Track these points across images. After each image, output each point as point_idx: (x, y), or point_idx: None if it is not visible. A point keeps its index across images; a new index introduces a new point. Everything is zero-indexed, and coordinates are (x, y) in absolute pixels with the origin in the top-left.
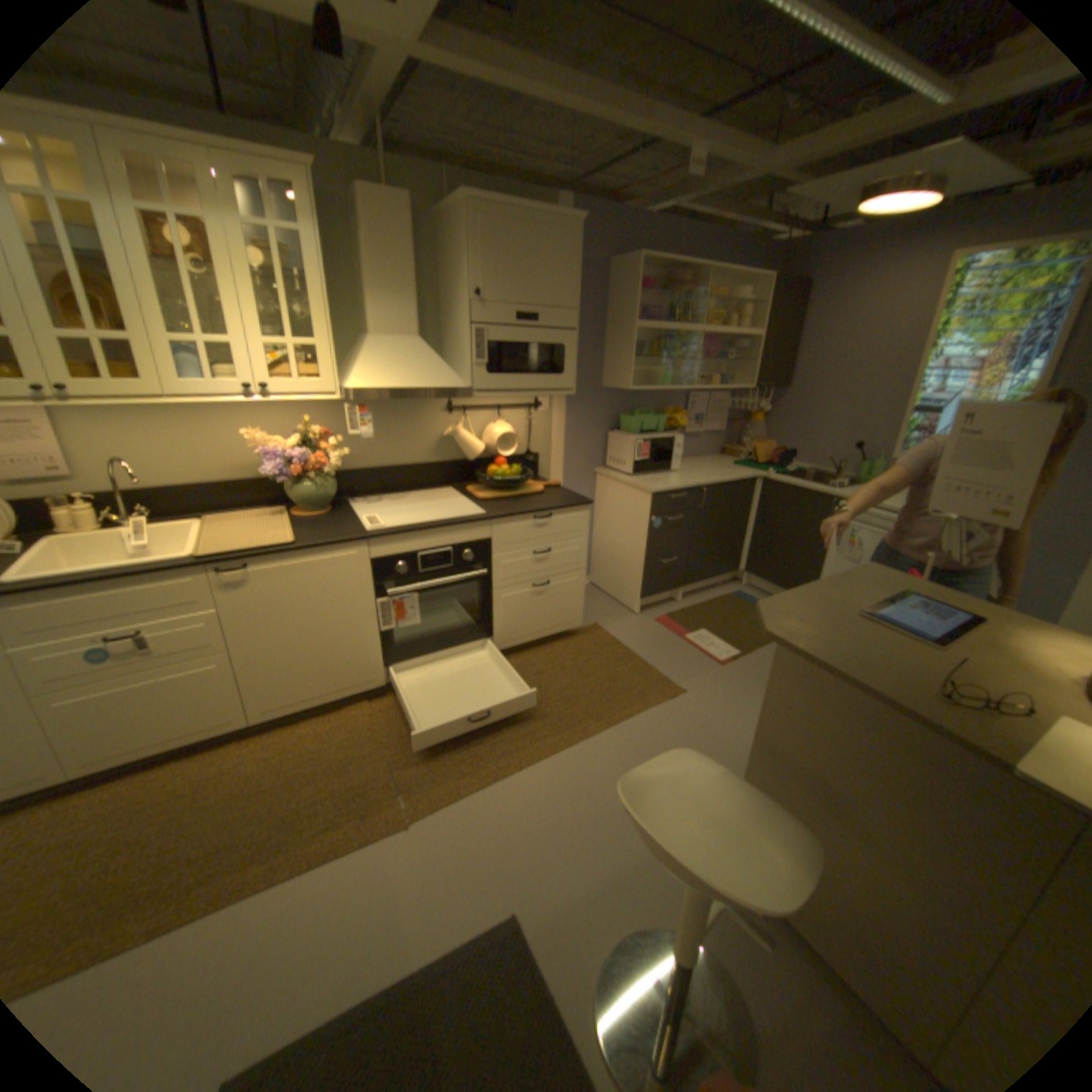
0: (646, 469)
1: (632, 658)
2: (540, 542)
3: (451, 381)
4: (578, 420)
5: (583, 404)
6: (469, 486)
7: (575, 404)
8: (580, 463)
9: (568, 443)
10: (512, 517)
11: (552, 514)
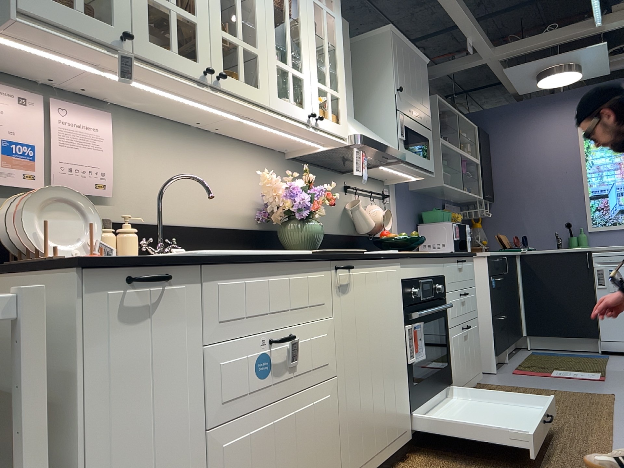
0: (459, 248)
1: (544, 389)
2: (461, 284)
3: (394, 147)
4: (403, 213)
5: (404, 201)
6: None
7: (401, 200)
8: None
9: (401, 231)
10: (452, 256)
11: (463, 259)
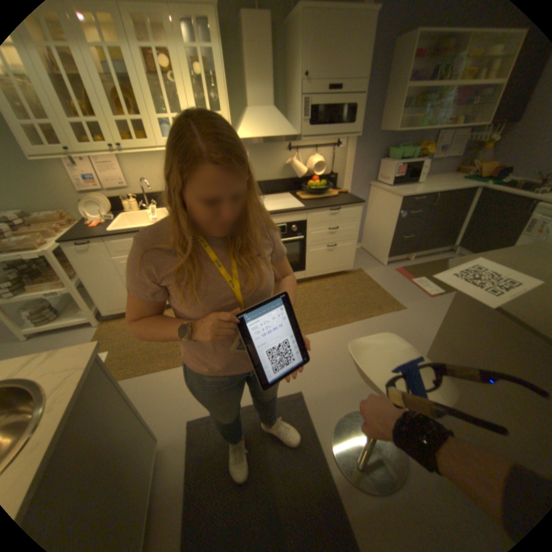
0: (402, 182)
1: (378, 288)
2: (332, 223)
3: (289, 131)
4: (363, 152)
5: (367, 142)
6: (298, 192)
7: (362, 142)
8: (362, 179)
9: (356, 166)
10: (318, 209)
11: (340, 207)
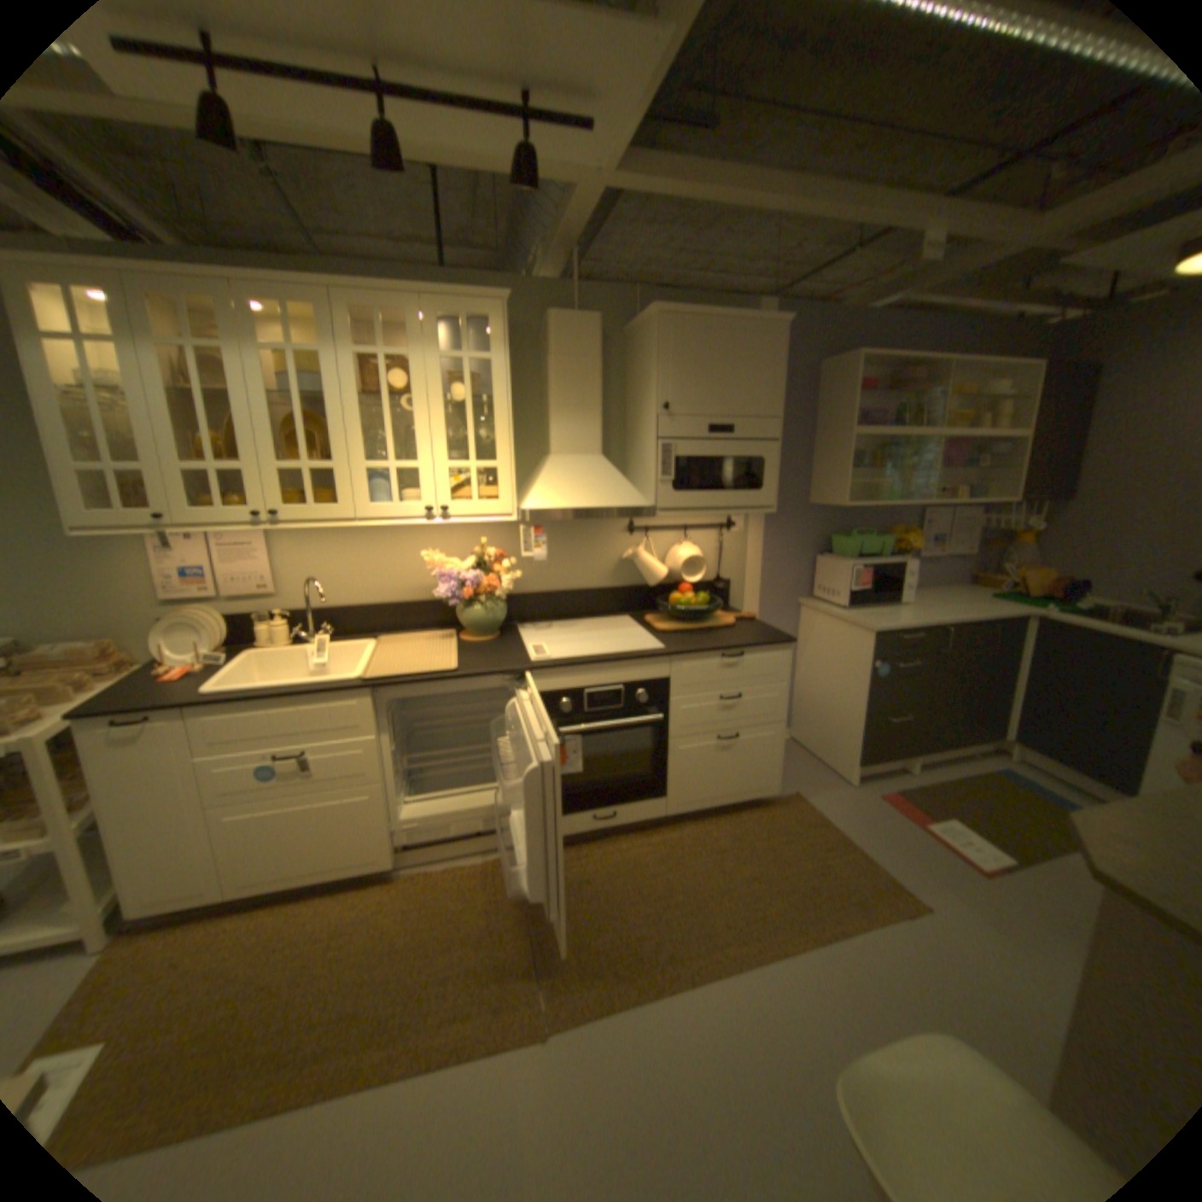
0: (867, 602)
1: (849, 850)
2: (728, 686)
3: (633, 501)
4: (780, 542)
5: (786, 524)
6: (647, 616)
7: (775, 525)
8: (781, 593)
9: (767, 569)
10: (695, 654)
11: (744, 653)
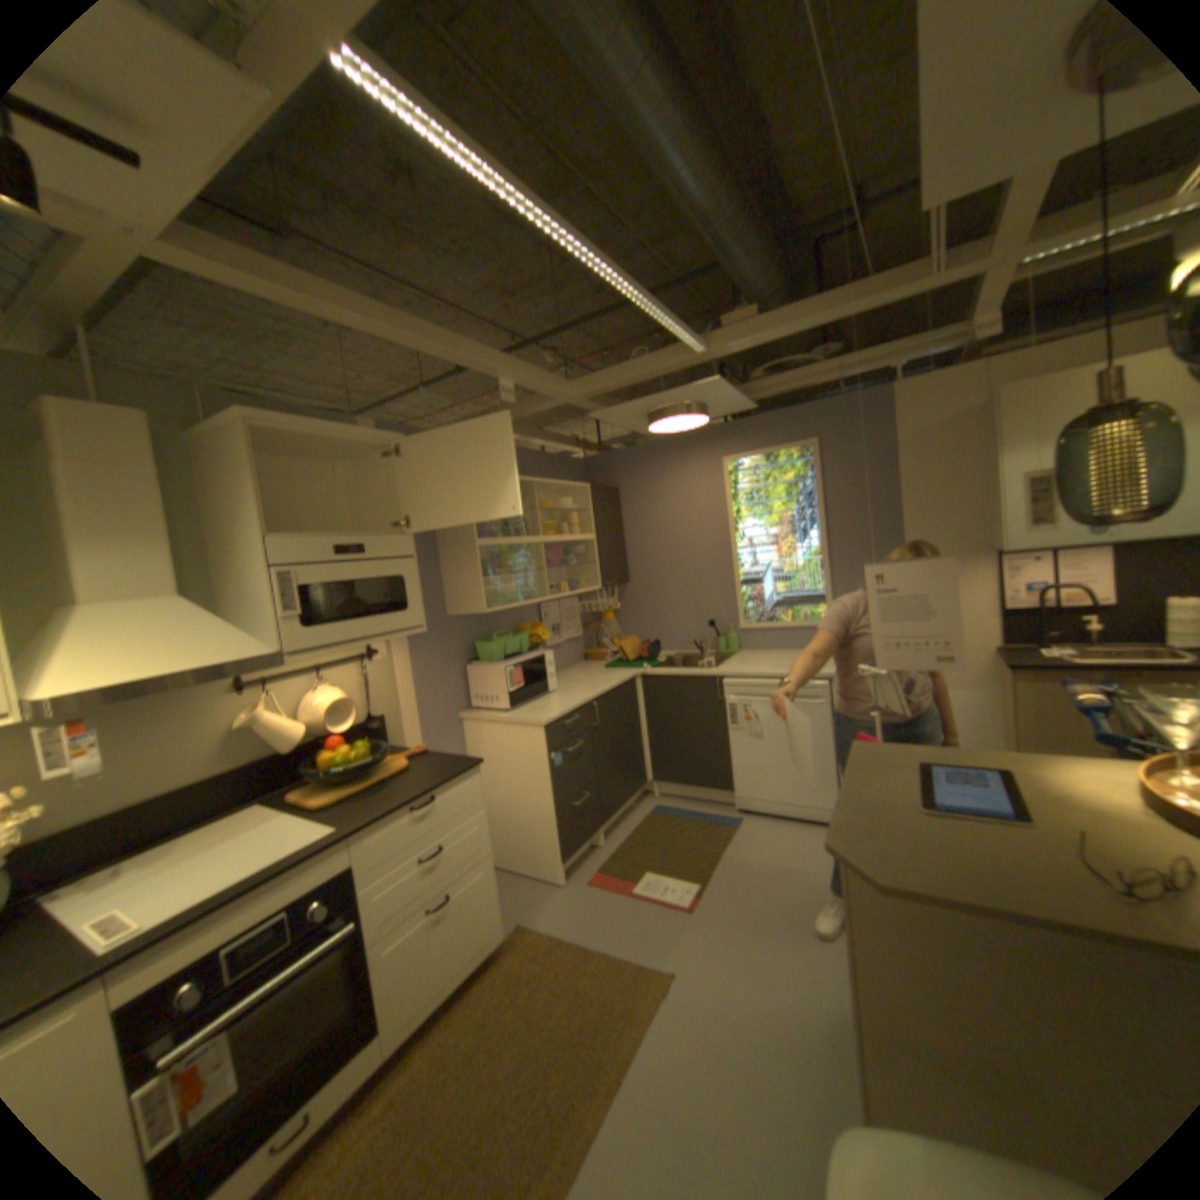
0: (523, 698)
1: (586, 958)
2: (424, 842)
3: (247, 649)
4: (427, 660)
5: (430, 640)
6: (288, 793)
7: (419, 643)
8: (440, 712)
9: (421, 691)
10: (378, 821)
11: (434, 795)
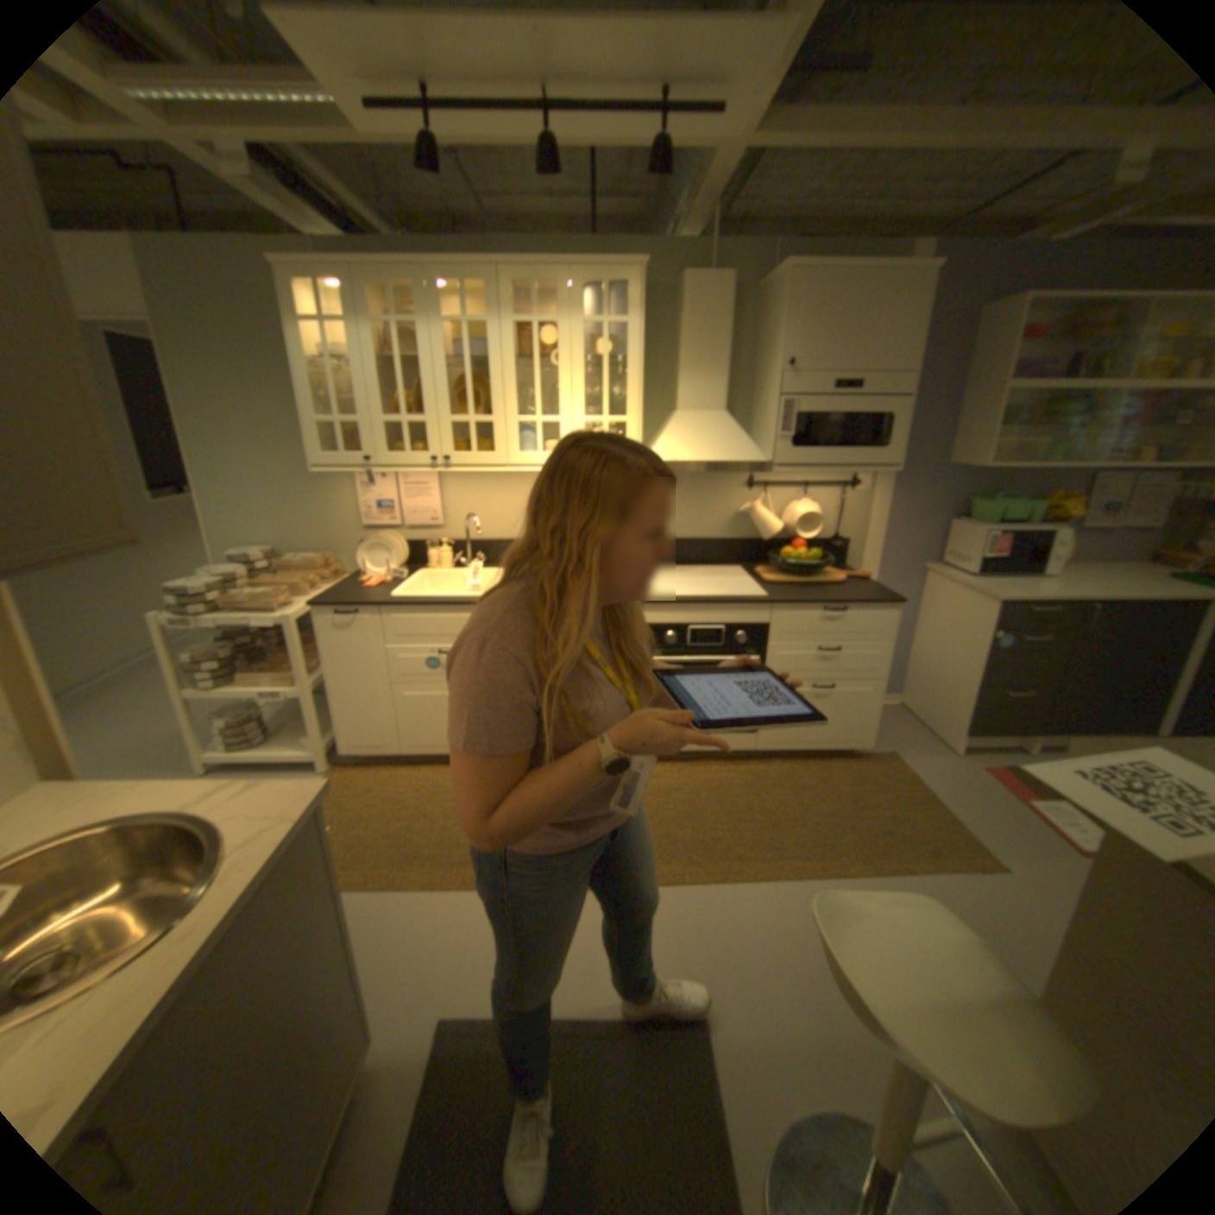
0: (1003, 570)
1: (937, 807)
2: (829, 637)
3: (751, 455)
4: (911, 502)
5: (921, 483)
6: (760, 567)
7: (908, 483)
8: (907, 555)
9: (894, 529)
10: (798, 604)
11: (849, 608)
